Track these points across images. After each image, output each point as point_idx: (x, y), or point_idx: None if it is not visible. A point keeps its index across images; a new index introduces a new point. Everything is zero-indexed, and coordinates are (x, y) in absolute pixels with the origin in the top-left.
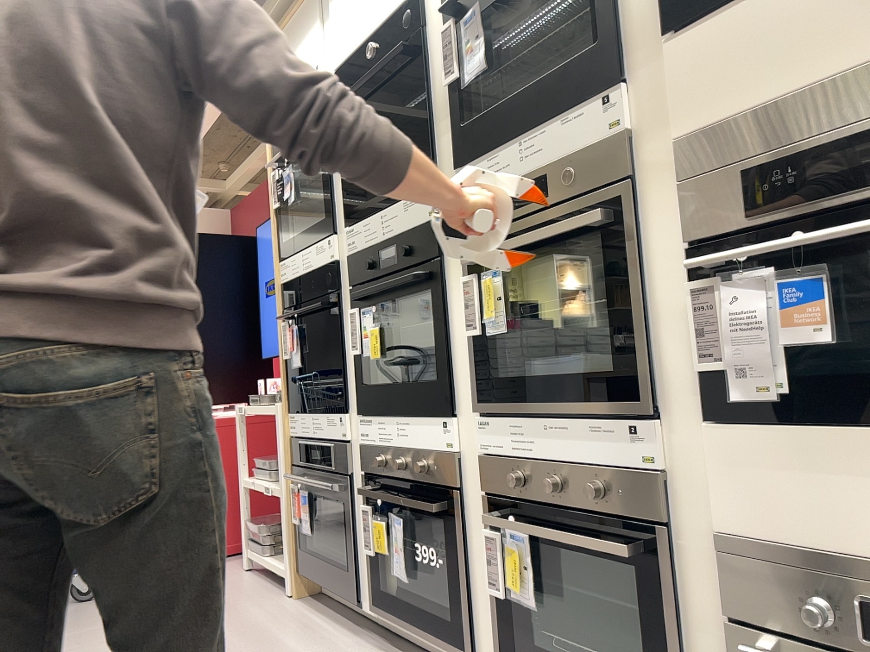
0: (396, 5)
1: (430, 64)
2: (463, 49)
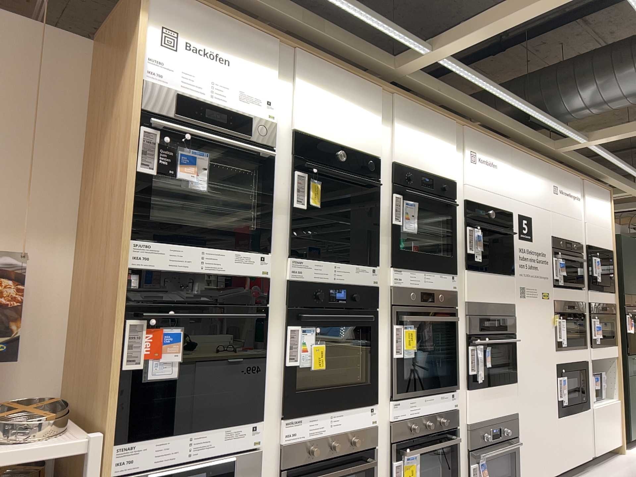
0: (363, 153)
1: (377, 202)
2: (401, 215)
